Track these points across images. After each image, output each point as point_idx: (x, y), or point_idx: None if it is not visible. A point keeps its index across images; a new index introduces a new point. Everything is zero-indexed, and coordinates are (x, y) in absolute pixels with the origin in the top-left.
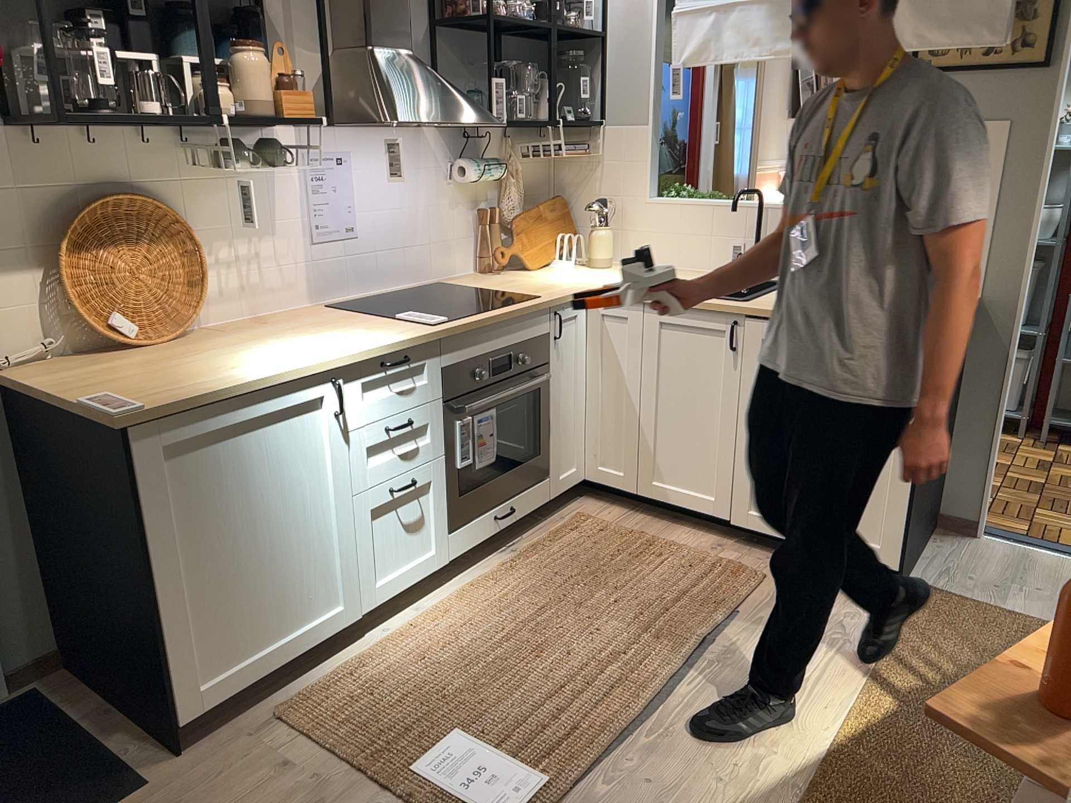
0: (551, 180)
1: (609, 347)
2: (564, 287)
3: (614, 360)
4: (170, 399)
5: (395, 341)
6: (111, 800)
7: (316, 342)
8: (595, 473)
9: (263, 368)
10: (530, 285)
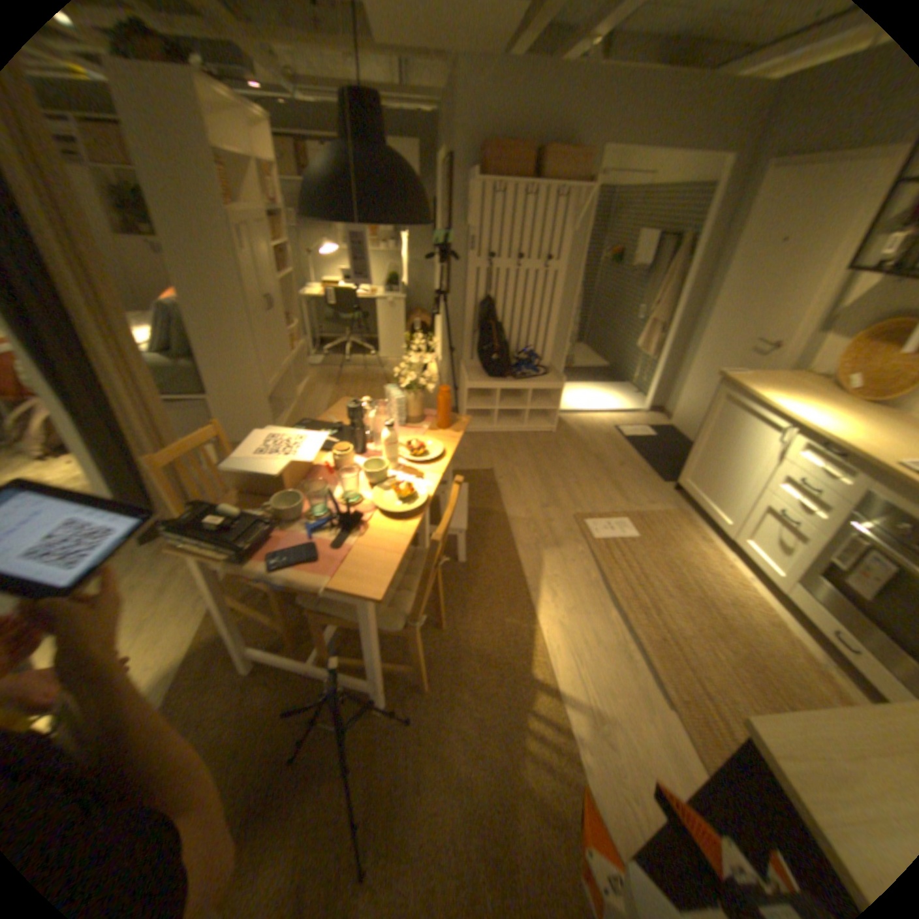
0: None
1: None
2: None
3: None
4: (738, 379)
5: (843, 439)
6: (660, 475)
7: (847, 423)
8: None
9: (784, 400)
10: None
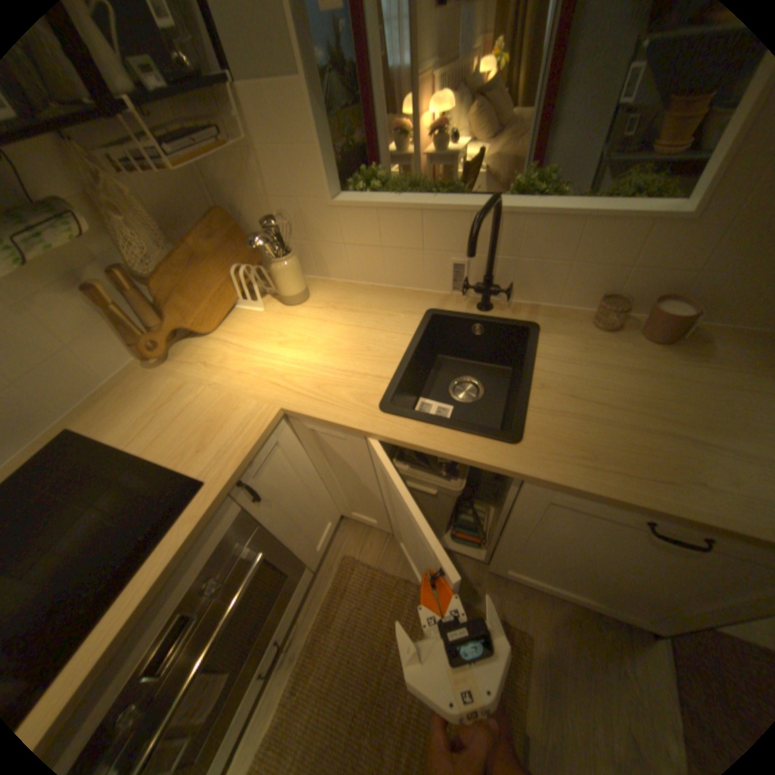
0: (196, 178)
1: (327, 450)
2: (243, 407)
3: (338, 460)
4: None
5: None
6: None
7: None
8: (346, 514)
9: None
10: (194, 411)
